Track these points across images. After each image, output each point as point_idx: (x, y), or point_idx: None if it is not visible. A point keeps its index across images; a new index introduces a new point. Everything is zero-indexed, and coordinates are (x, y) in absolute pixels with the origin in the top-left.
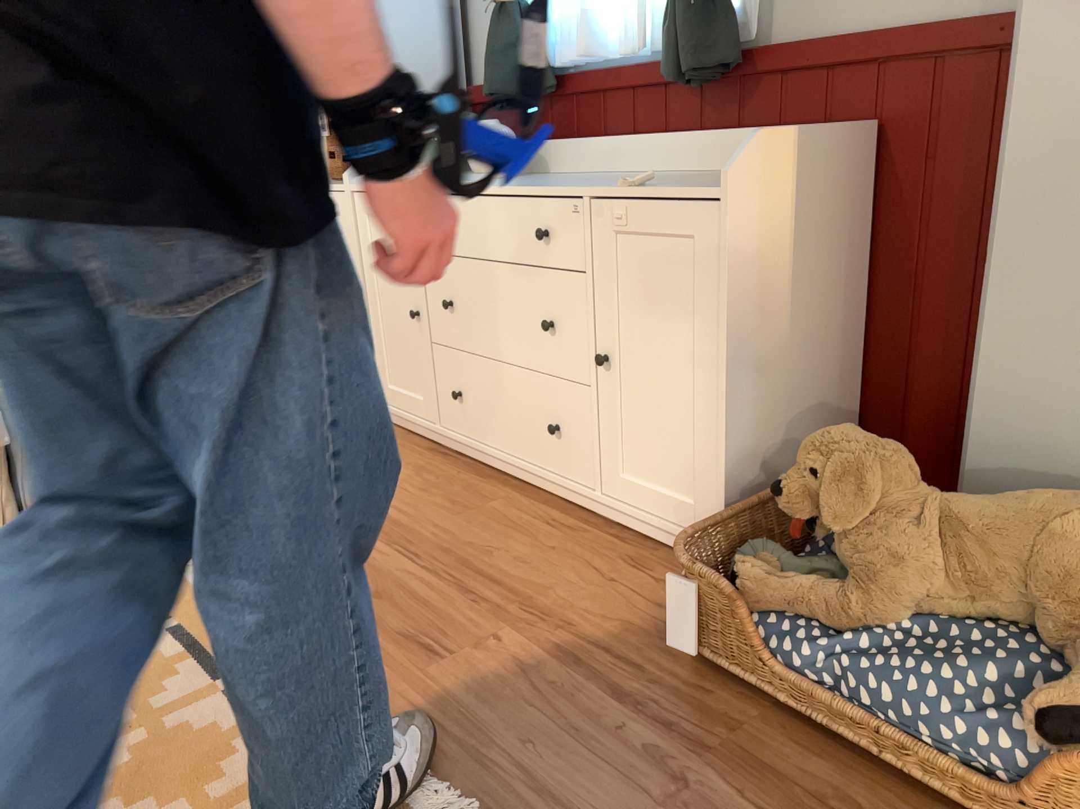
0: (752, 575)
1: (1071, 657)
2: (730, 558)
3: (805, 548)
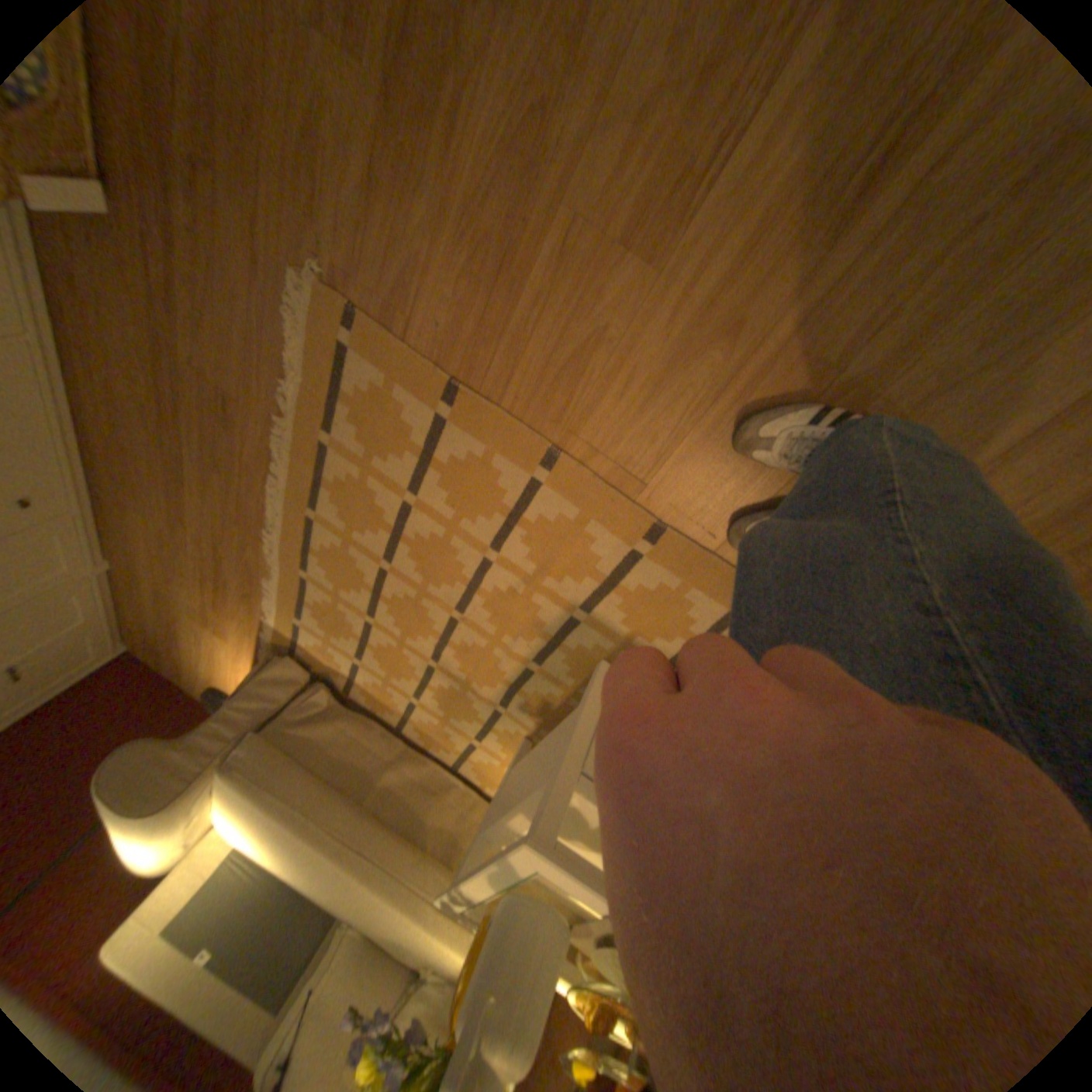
0: None
1: None
2: None
3: None
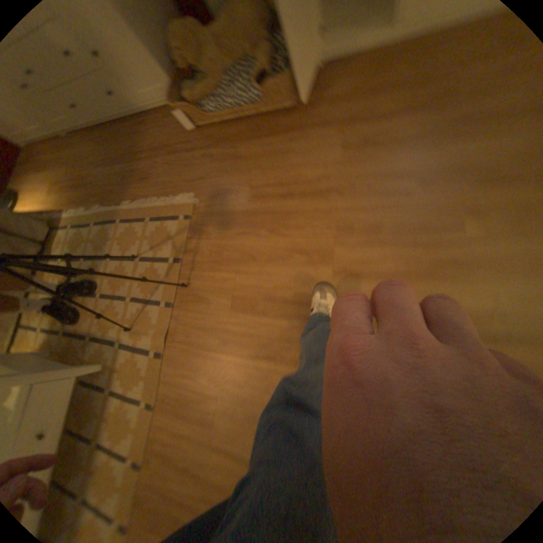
0: (186, 92)
1: (255, 53)
2: (179, 91)
3: (193, 71)
